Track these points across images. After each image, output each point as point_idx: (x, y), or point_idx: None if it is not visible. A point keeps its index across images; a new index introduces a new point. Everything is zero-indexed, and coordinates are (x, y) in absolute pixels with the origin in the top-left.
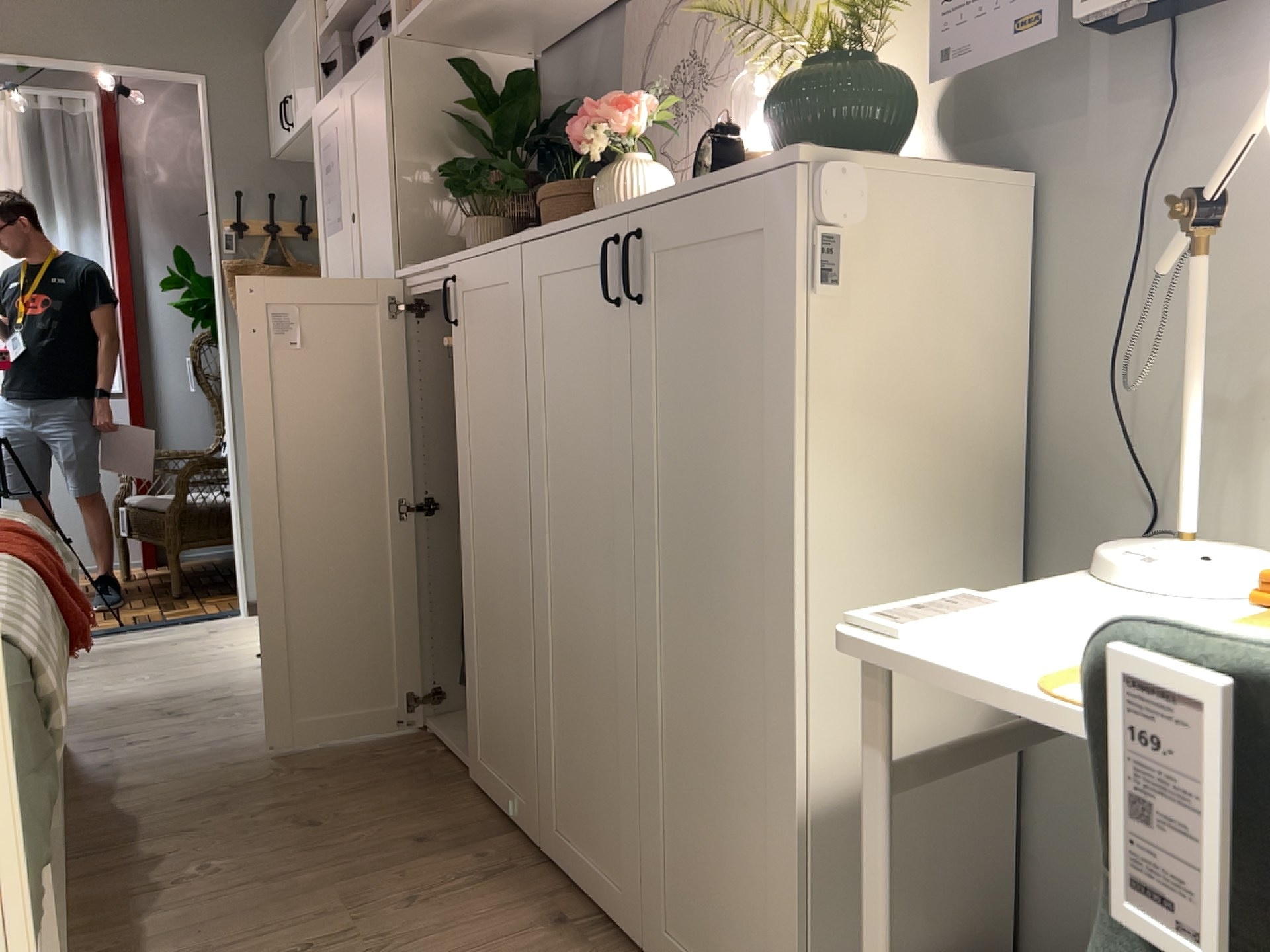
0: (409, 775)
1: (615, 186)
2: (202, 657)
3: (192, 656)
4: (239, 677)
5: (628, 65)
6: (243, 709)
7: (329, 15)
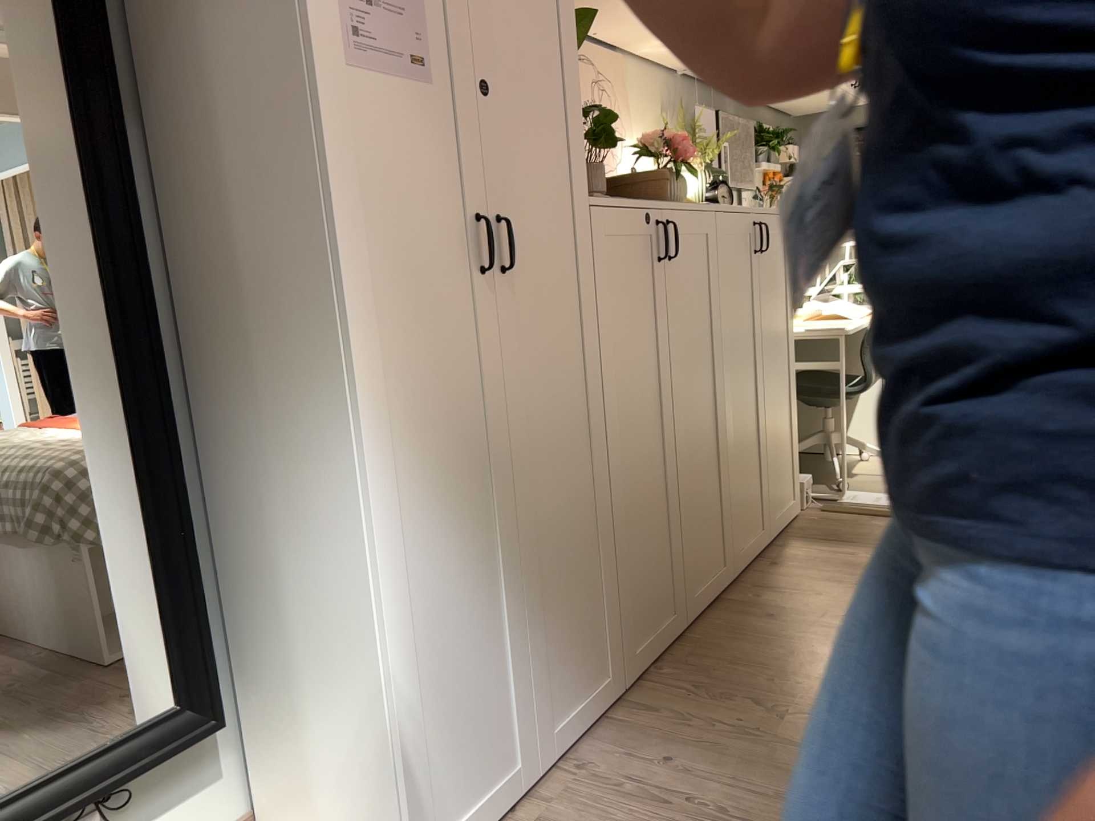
0: (696, 661)
1: (683, 185)
2: None
3: None
4: None
5: None
6: None
7: None
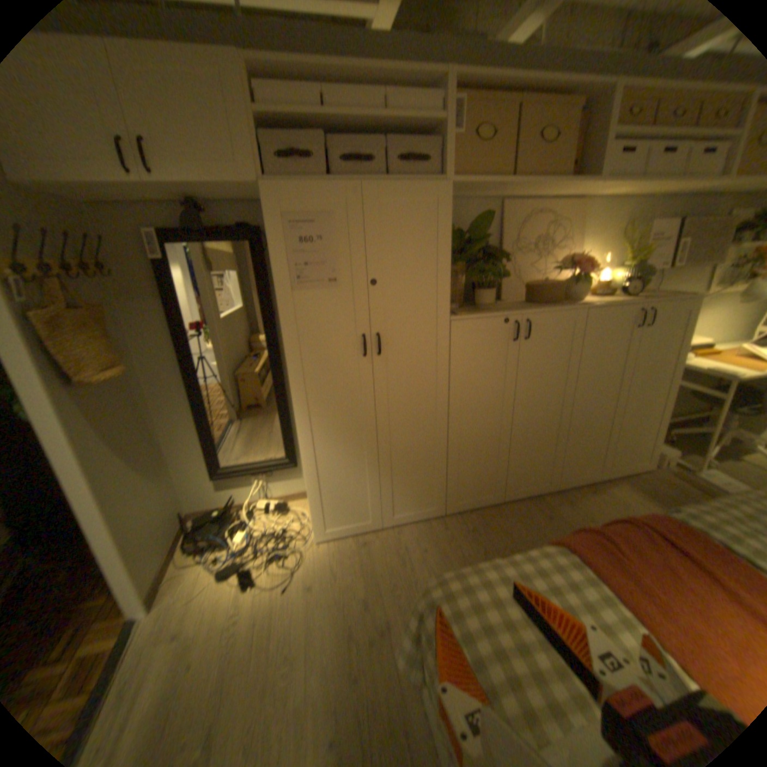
0: (491, 521)
1: (589, 288)
2: (252, 636)
3: (241, 645)
4: (322, 601)
5: (505, 228)
6: (388, 592)
7: (257, 97)
